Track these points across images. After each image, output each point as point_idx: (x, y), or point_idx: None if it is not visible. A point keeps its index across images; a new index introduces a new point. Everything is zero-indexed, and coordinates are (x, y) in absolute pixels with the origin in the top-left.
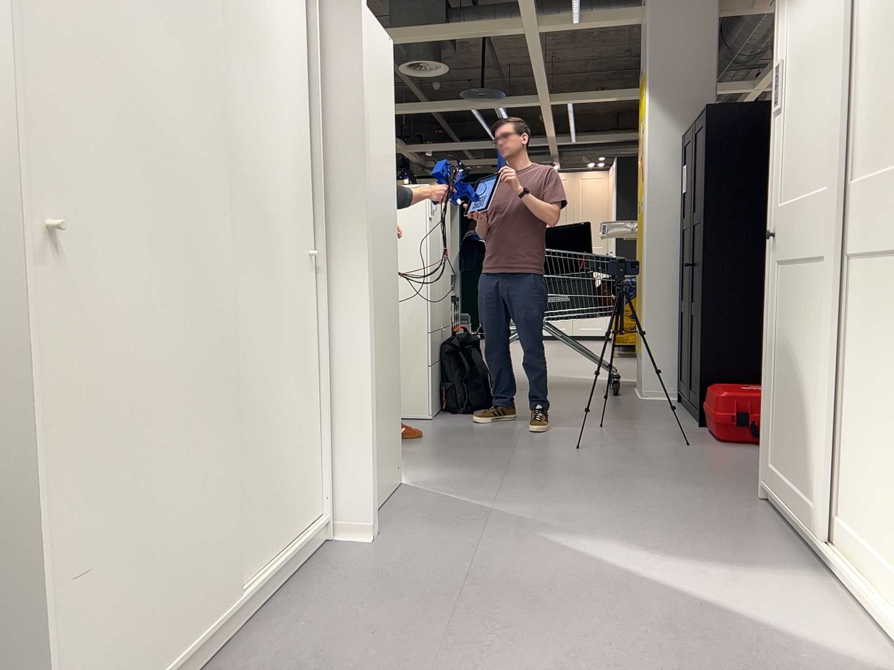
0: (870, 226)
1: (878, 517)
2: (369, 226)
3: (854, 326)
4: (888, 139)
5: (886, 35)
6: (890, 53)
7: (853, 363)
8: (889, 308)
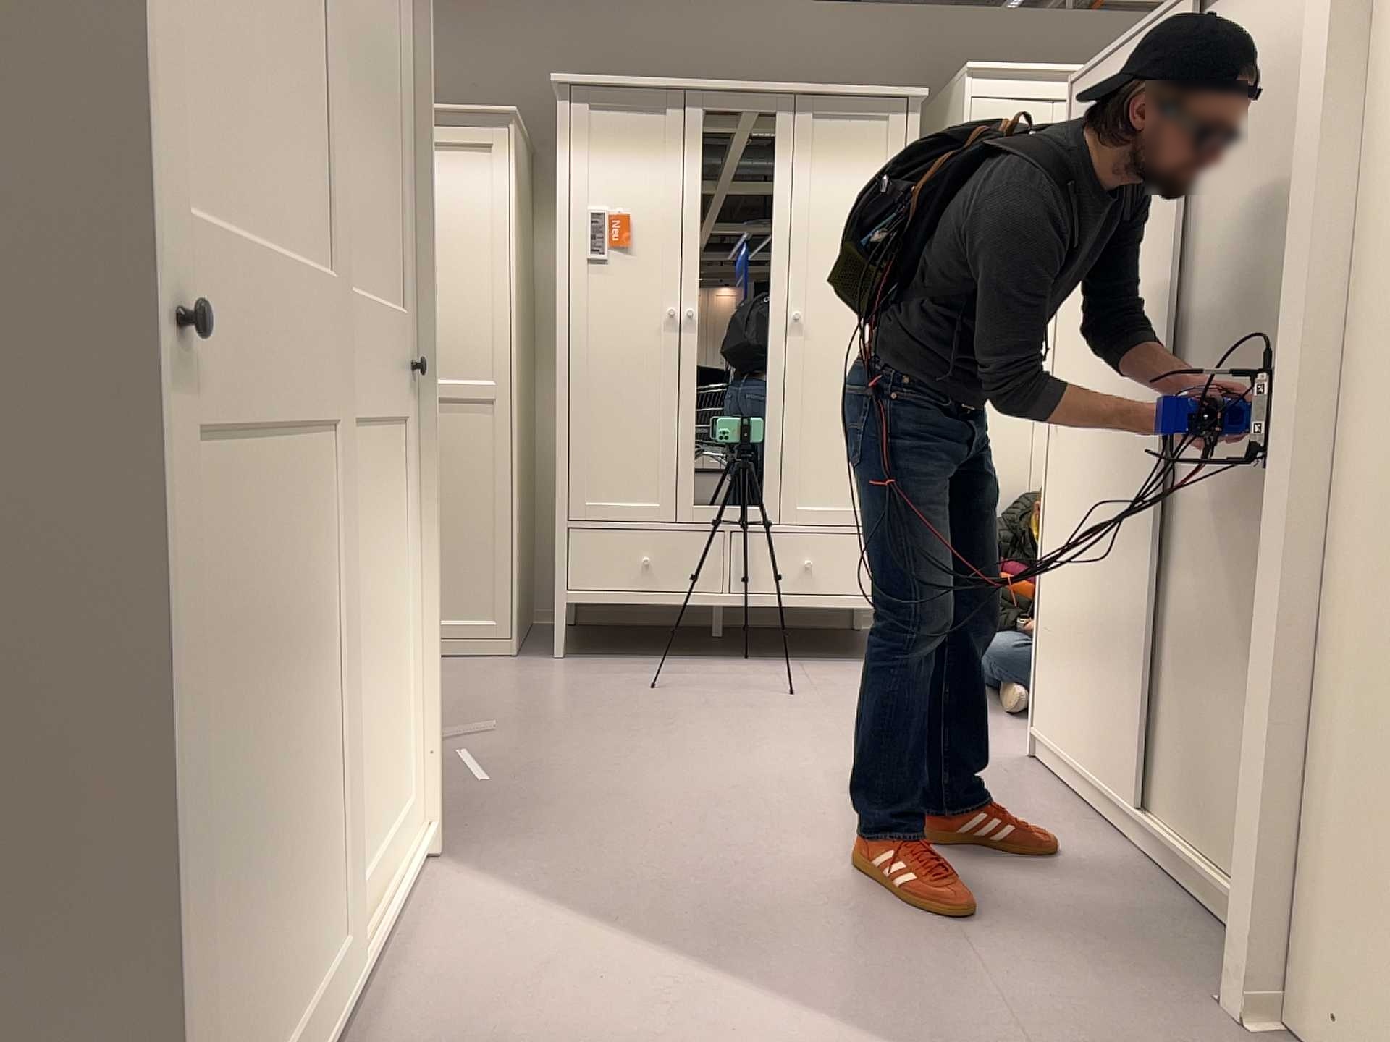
0: (361, 383)
1: (385, 790)
2: (1295, 367)
3: (347, 550)
4: (365, 256)
5: (358, 88)
6: (363, 126)
7: (348, 615)
8: (378, 503)
